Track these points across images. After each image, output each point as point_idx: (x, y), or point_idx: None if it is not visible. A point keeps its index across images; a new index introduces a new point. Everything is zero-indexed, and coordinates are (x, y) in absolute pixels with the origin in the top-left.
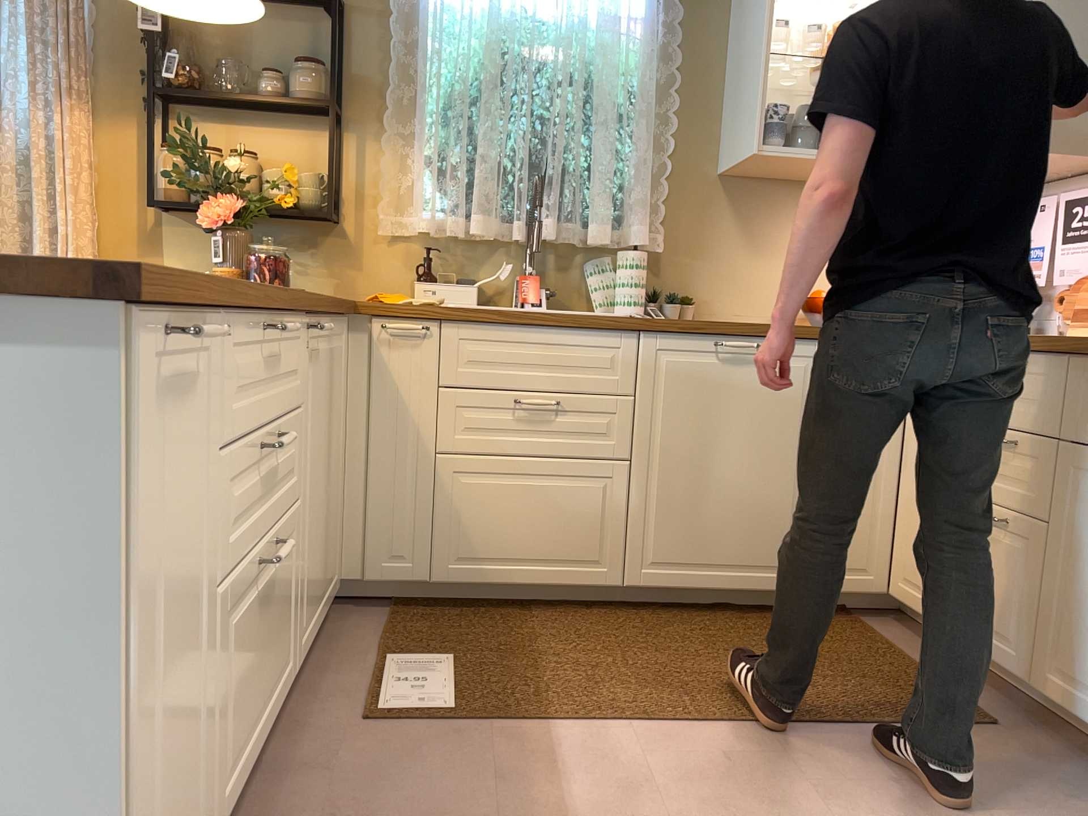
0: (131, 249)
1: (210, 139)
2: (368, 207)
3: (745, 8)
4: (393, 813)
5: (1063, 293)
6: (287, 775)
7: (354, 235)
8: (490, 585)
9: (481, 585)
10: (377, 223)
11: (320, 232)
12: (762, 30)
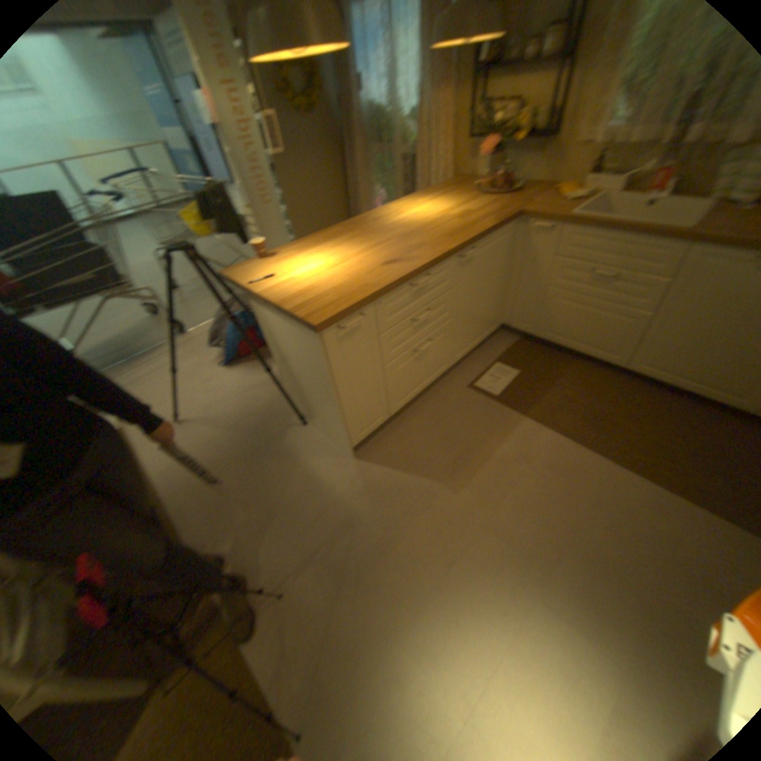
0: (466, 154)
1: (502, 86)
2: (577, 120)
3: None
4: (451, 423)
5: None
6: (436, 395)
7: (565, 140)
8: (561, 344)
9: (557, 343)
10: (580, 131)
11: (548, 139)
12: None
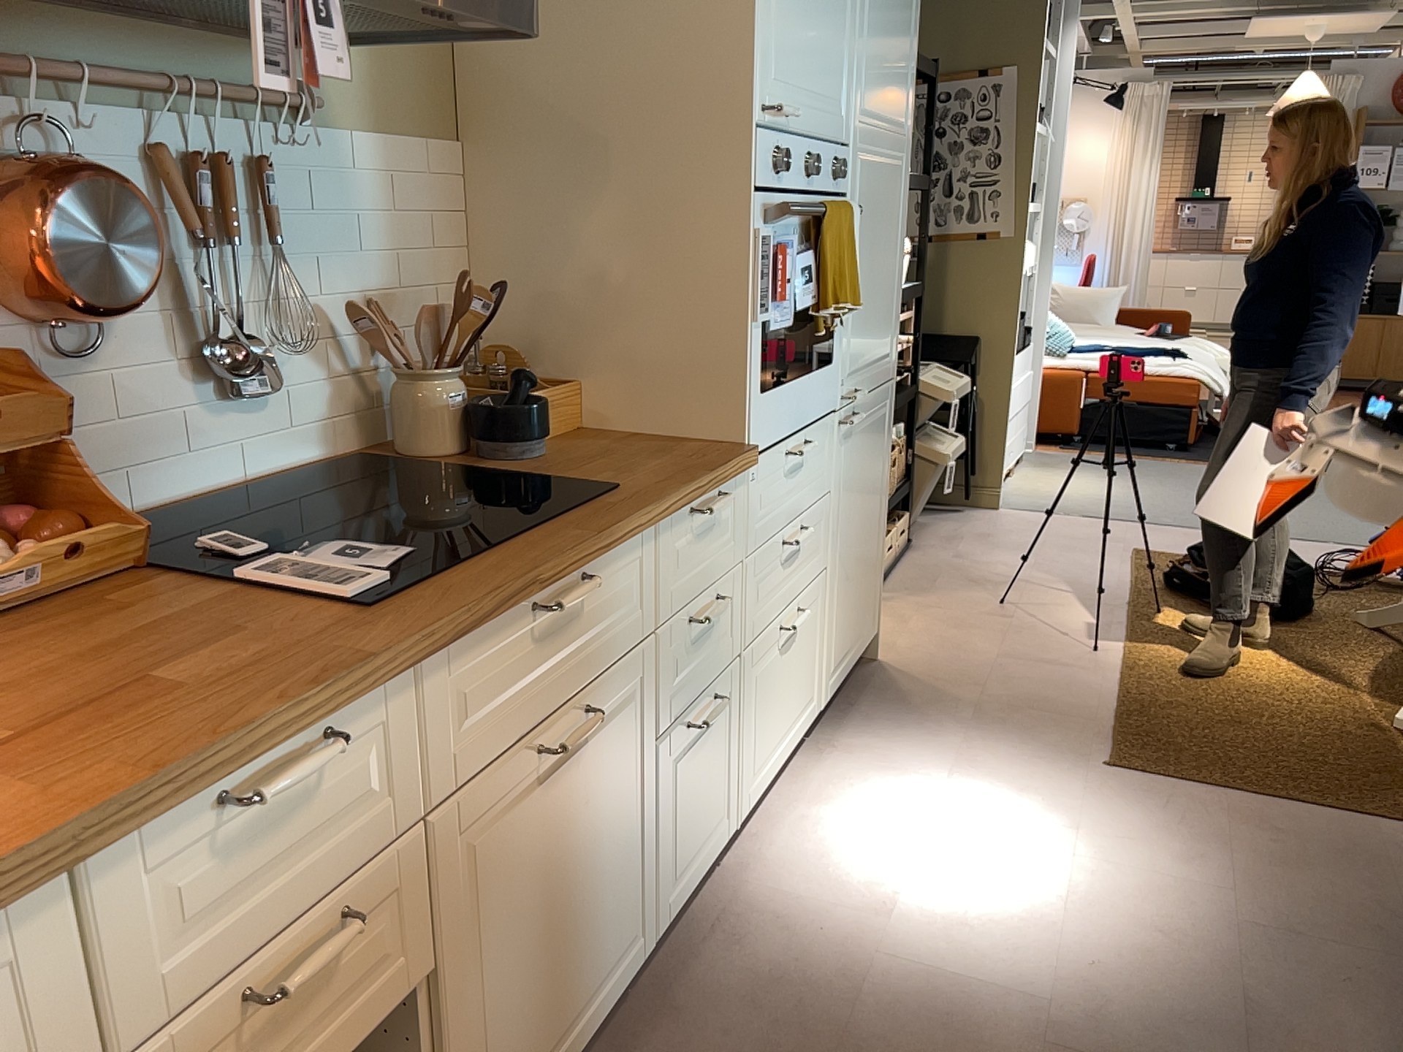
0: None
1: None
2: None
3: None
4: None
5: None
6: None
7: None
8: None
9: None
10: None
11: None
12: None
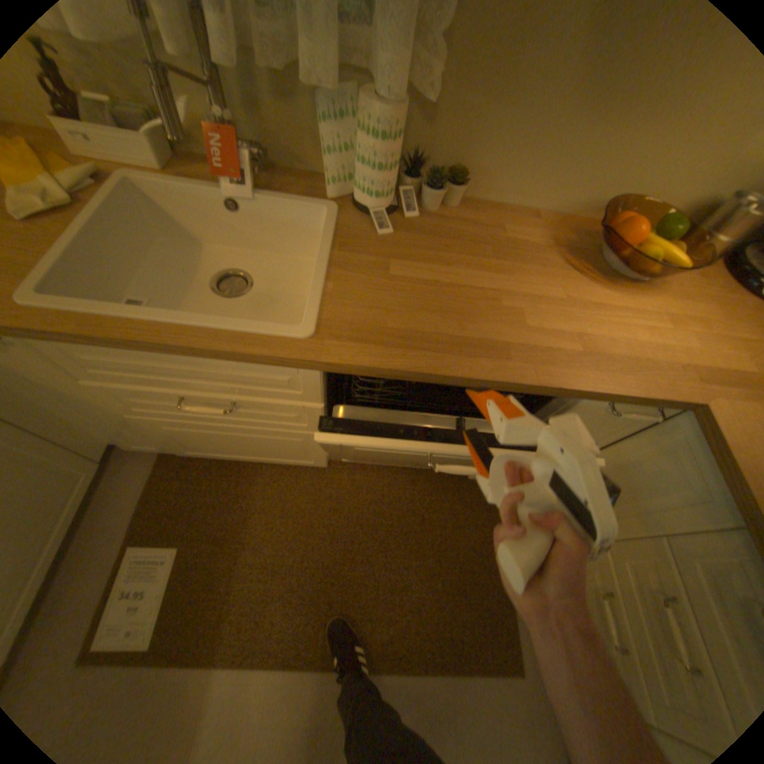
0: None
1: None
2: None
3: None
4: None
5: None
6: None
7: None
8: (223, 459)
9: (216, 458)
10: None
11: None
12: None
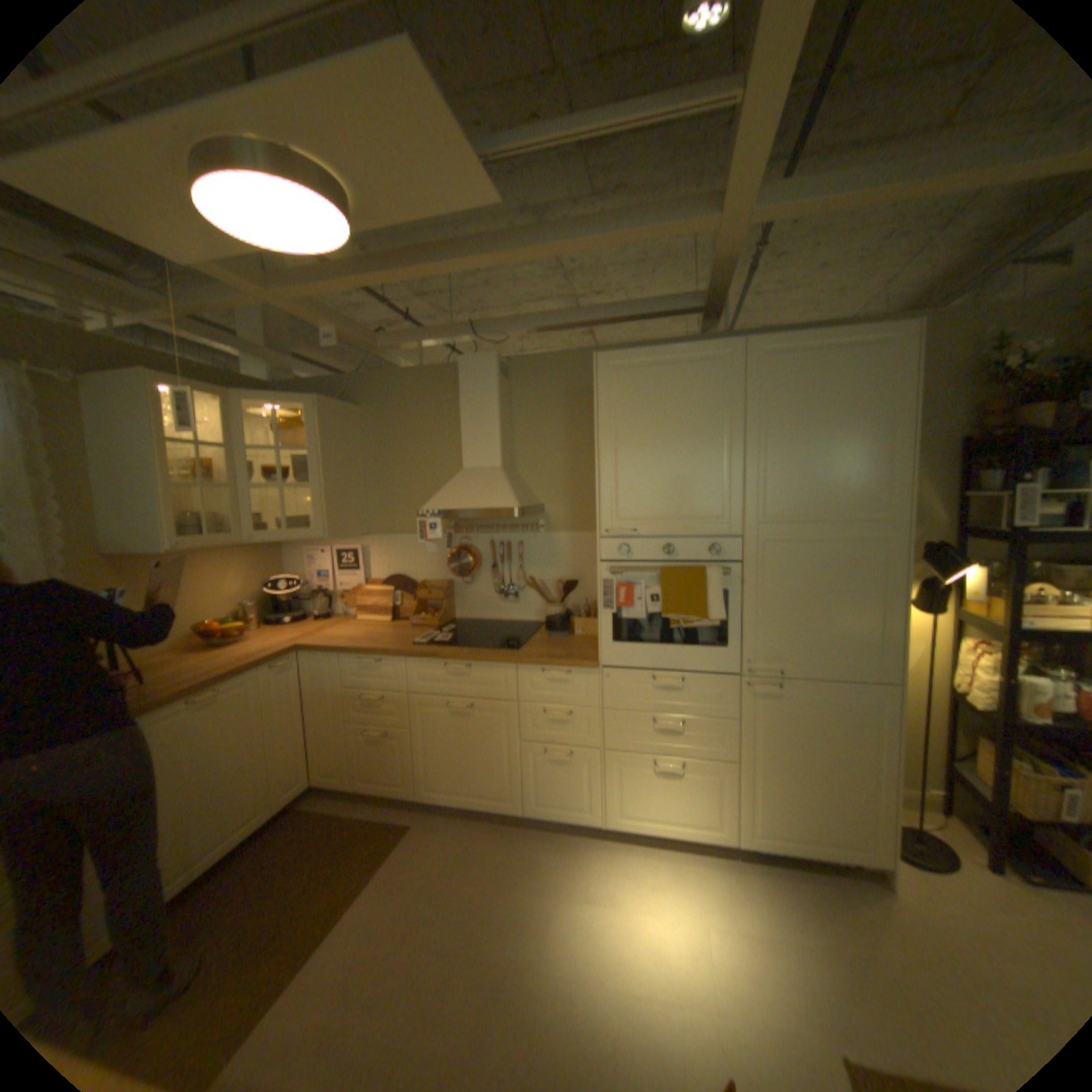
0: None
1: None
2: None
3: (107, 438)
4: None
5: (339, 594)
6: None
7: None
8: None
9: None
10: None
11: None
12: (147, 468)
